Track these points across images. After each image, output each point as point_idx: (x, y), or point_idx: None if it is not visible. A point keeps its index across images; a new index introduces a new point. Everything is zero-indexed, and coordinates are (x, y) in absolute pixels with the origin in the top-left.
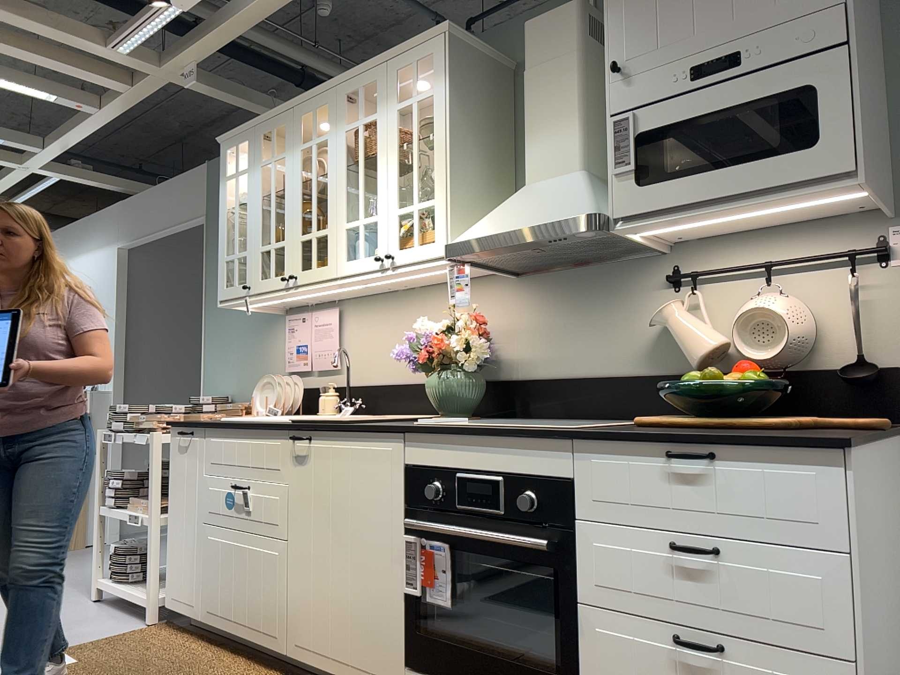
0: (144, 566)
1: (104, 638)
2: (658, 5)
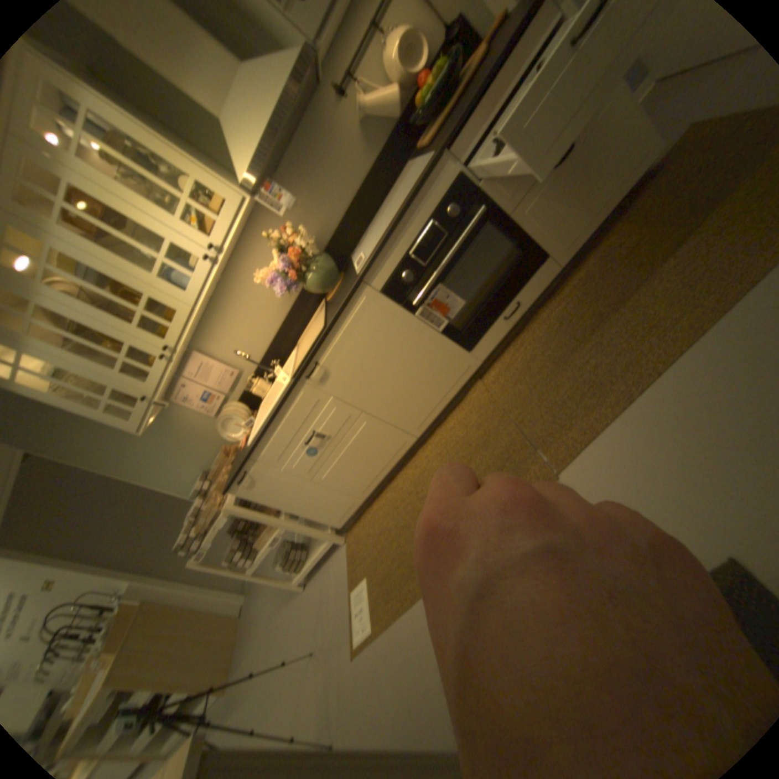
0: (300, 547)
1: (348, 566)
2: None
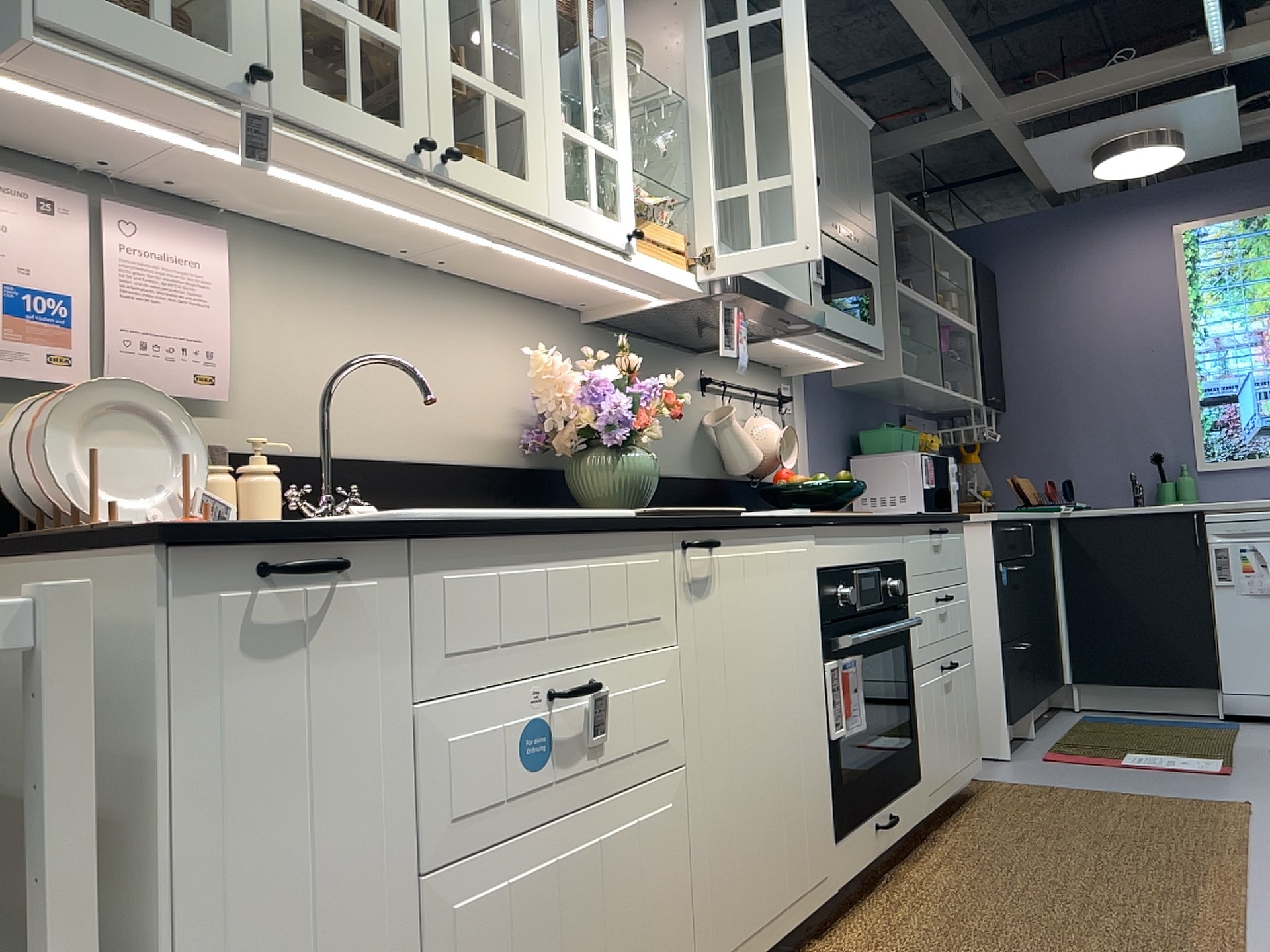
0: None
1: None
2: (826, 153)
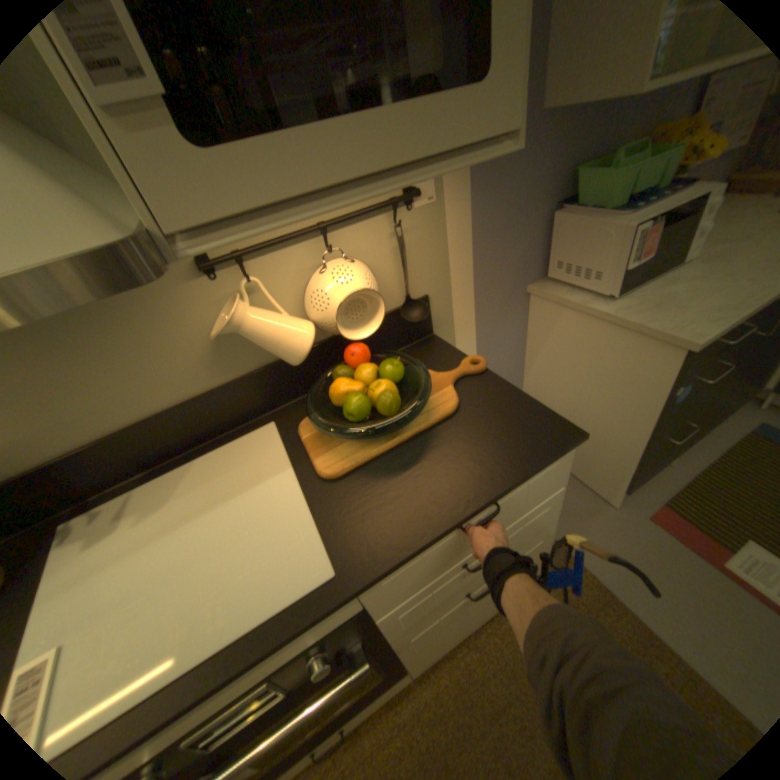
0: None
1: None
2: None
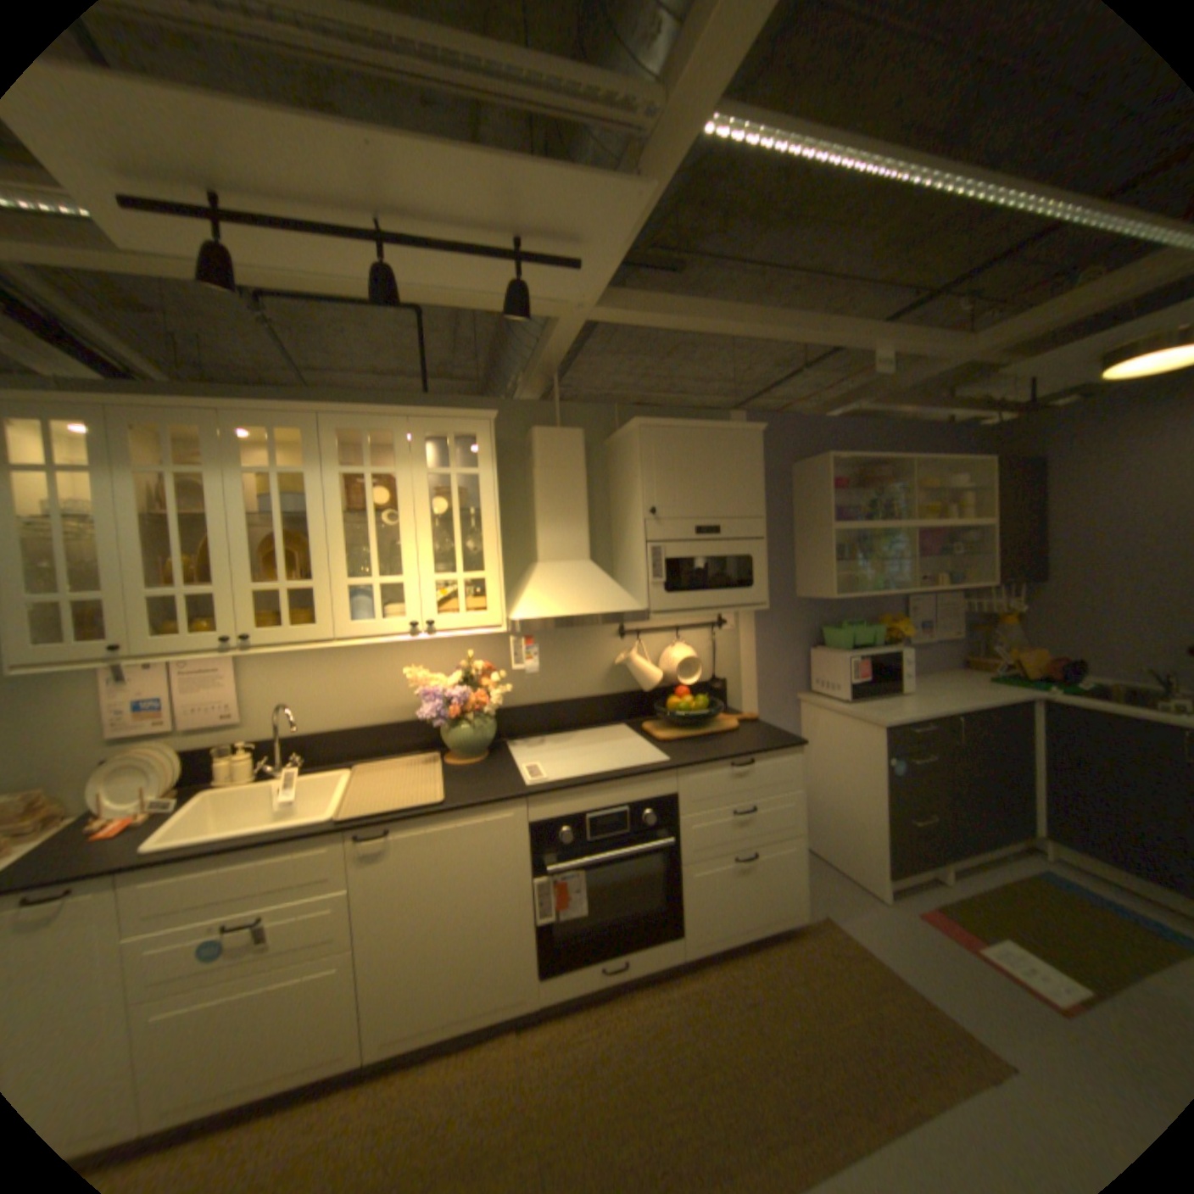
0: None
1: None
2: (678, 479)
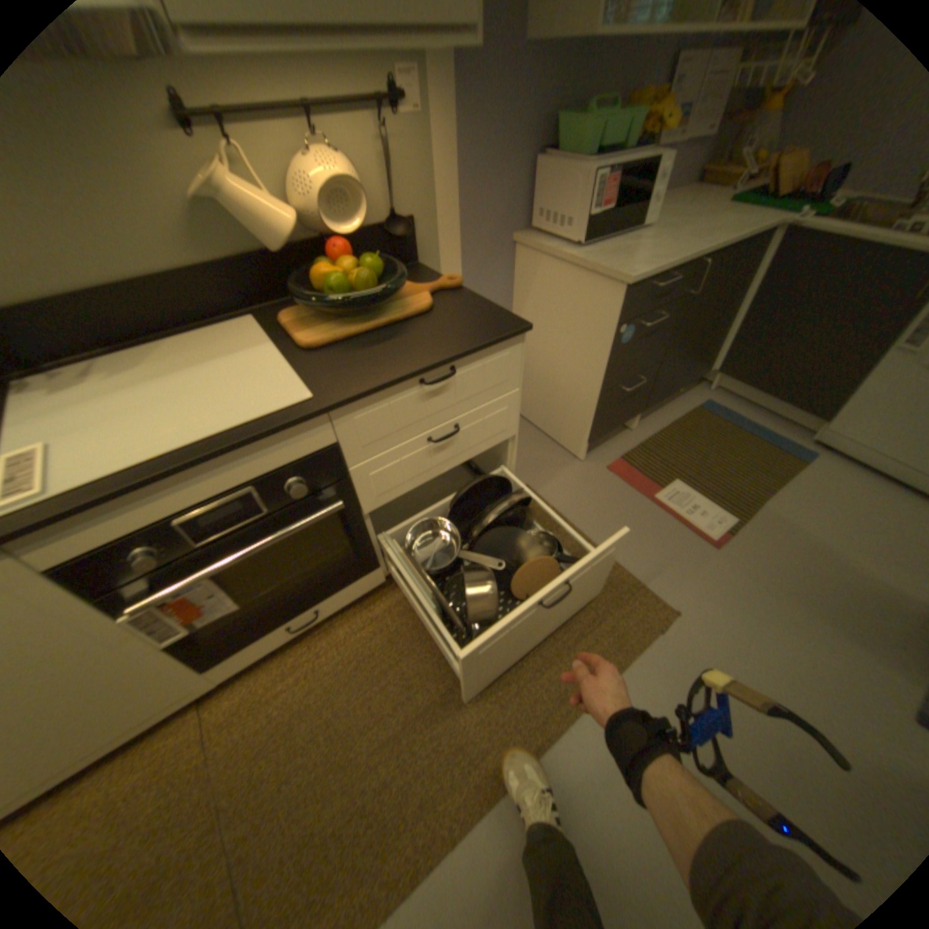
0: None
1: None
2: None
